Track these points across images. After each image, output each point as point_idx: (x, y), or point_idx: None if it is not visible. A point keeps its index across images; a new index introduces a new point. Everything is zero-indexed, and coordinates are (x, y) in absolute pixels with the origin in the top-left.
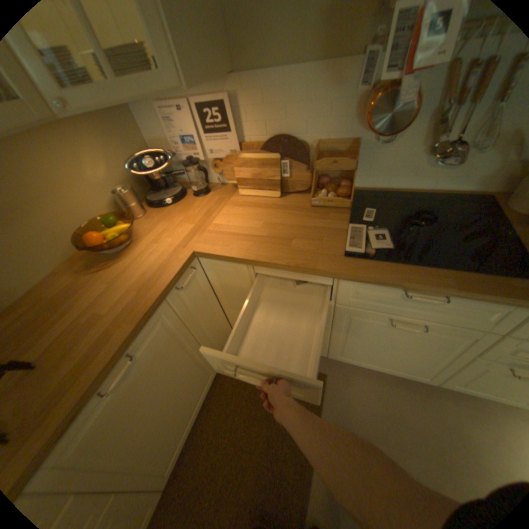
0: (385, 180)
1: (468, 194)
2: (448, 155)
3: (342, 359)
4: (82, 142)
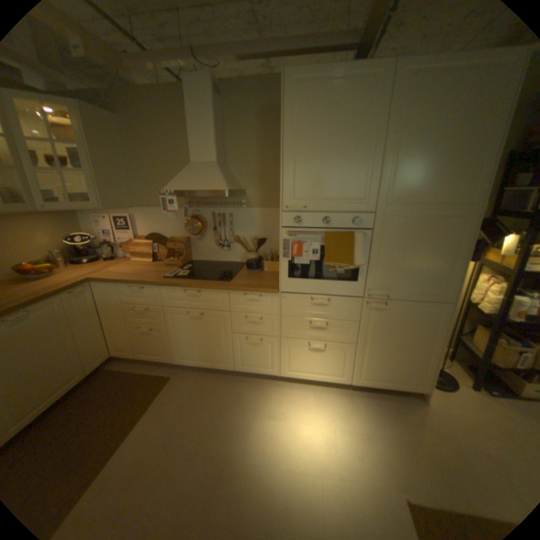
0: (205, 257)
1: (239, 264)
2: (221, 245)
3: (180, 363)
4: (42, 226)
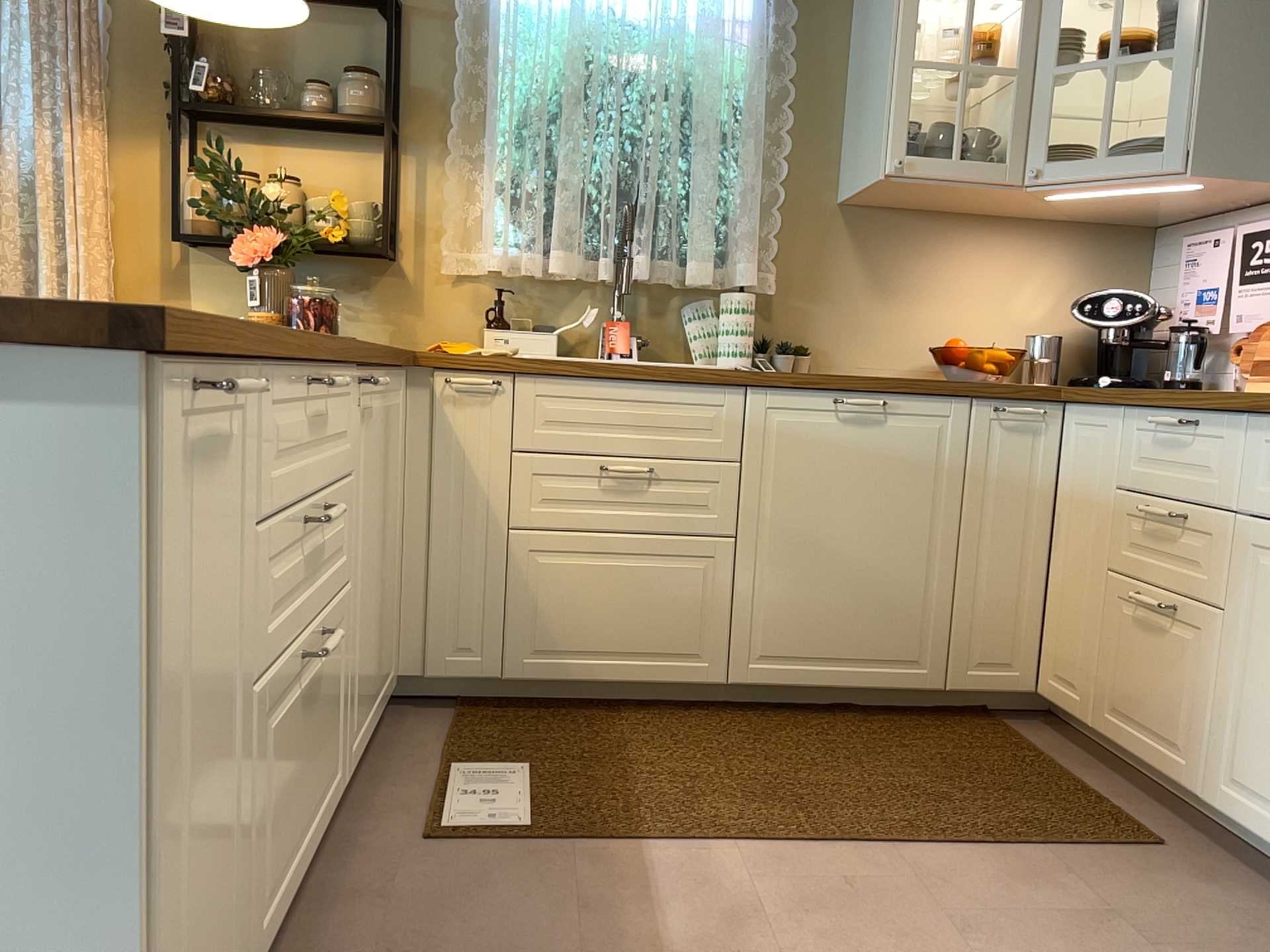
0: None
1: None
2: None
3: (1233, 808)
4: (1045, 267)
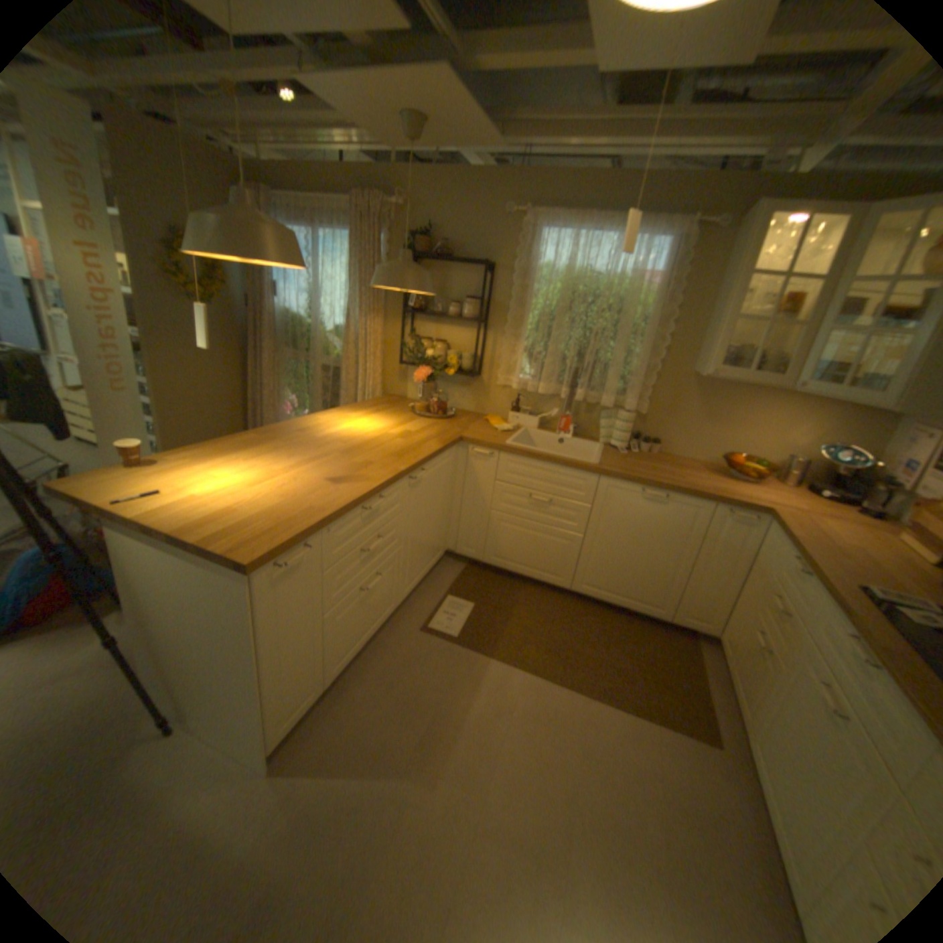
0: None
1: None
2: None
3: (756, 755)
4: (817, 418)
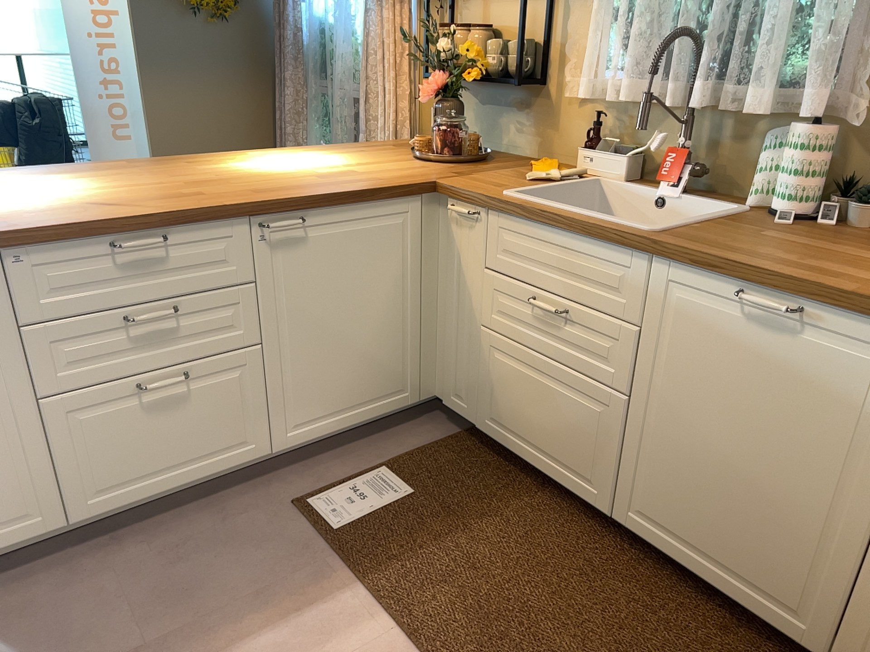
0: None
1: None
2: None
3: None
4: None
